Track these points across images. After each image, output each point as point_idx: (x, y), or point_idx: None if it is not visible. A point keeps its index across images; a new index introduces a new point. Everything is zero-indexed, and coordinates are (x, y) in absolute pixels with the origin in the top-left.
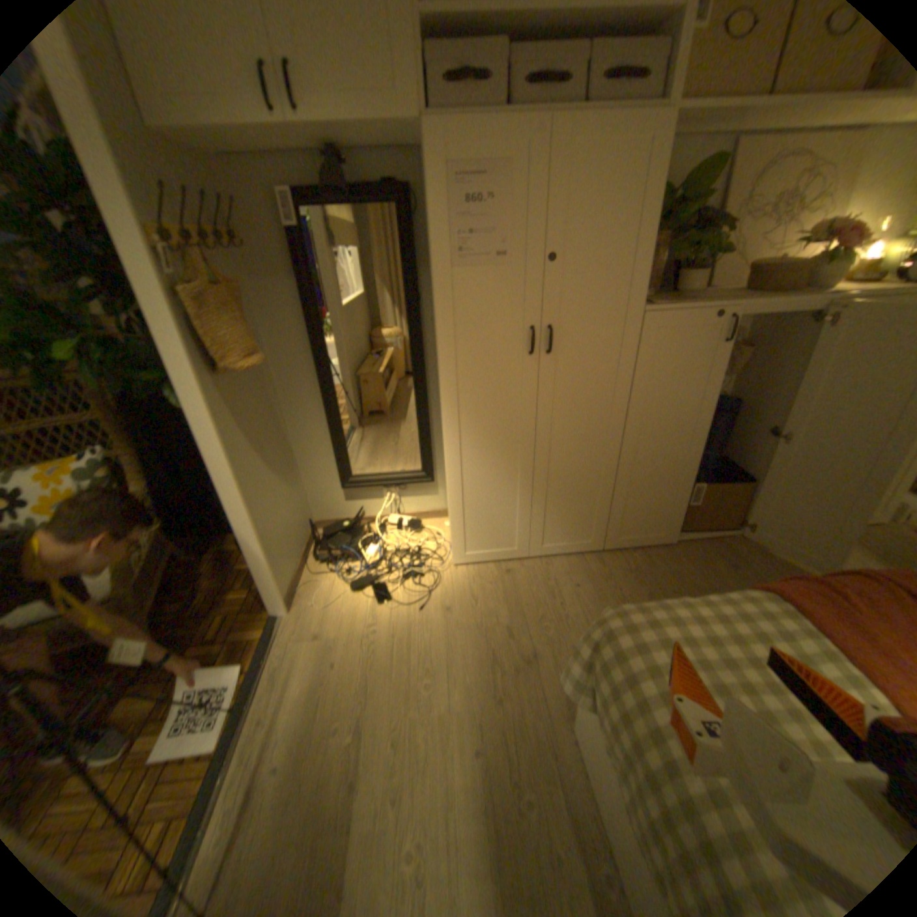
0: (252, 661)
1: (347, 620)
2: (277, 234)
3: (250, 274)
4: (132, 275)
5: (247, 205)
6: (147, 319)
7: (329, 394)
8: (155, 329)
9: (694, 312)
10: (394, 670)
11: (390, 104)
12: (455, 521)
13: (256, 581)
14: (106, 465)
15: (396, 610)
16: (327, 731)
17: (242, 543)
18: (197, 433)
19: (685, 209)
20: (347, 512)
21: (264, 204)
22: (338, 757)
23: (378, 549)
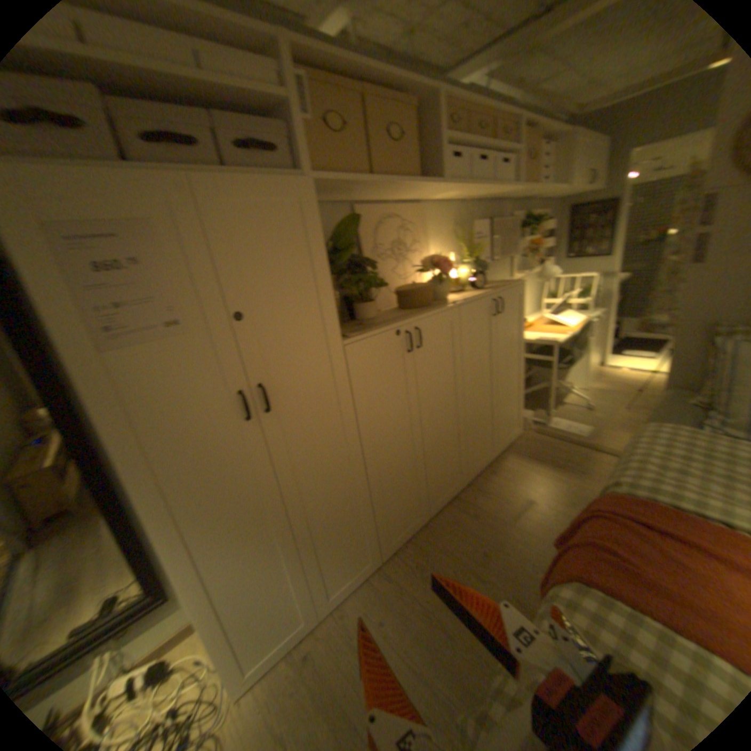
0: None
1: None
2: None
3: None
4: None
5: None
6: None
7: None
8: None
9: (378, 335)
10: None
11: None
12: (214, 650)
13: None
14: None
15: None
16: None
17: None
18: None
19: (338, 256)
20: None
21: None
22: None
23: None
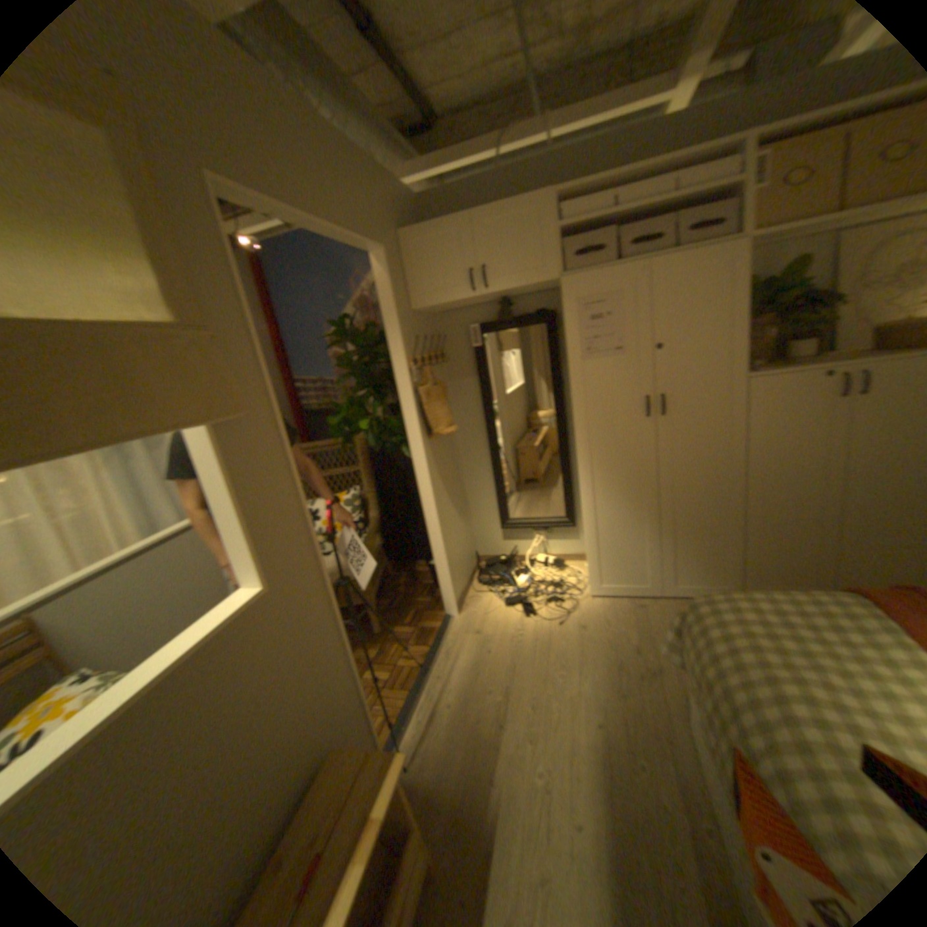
0: (435, 641)
1: (502, 625)
2: (469, 353)
3: (451, 378)
4: (400, 384)
5: (454, 338)
6: (403, 407)
7: (496, 455)
8: (406, 412)
9: (800, 375)
10: (537, 663)
11: (542, 276)
12: (592, 555)
13: (440, 584)
14: (360, 499)
15: (541, 624)
16: (485, 692)
17: (435, 553)
18: (419, 474)
19: (784, 297)
20: (504, 550)
21: (463, 336)
22: (493, 708)
23: (528, 578)
